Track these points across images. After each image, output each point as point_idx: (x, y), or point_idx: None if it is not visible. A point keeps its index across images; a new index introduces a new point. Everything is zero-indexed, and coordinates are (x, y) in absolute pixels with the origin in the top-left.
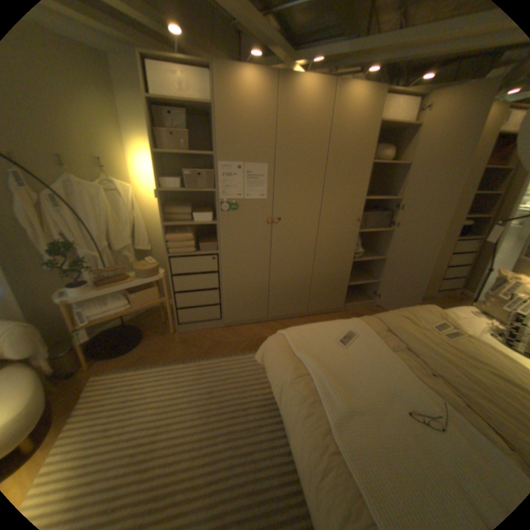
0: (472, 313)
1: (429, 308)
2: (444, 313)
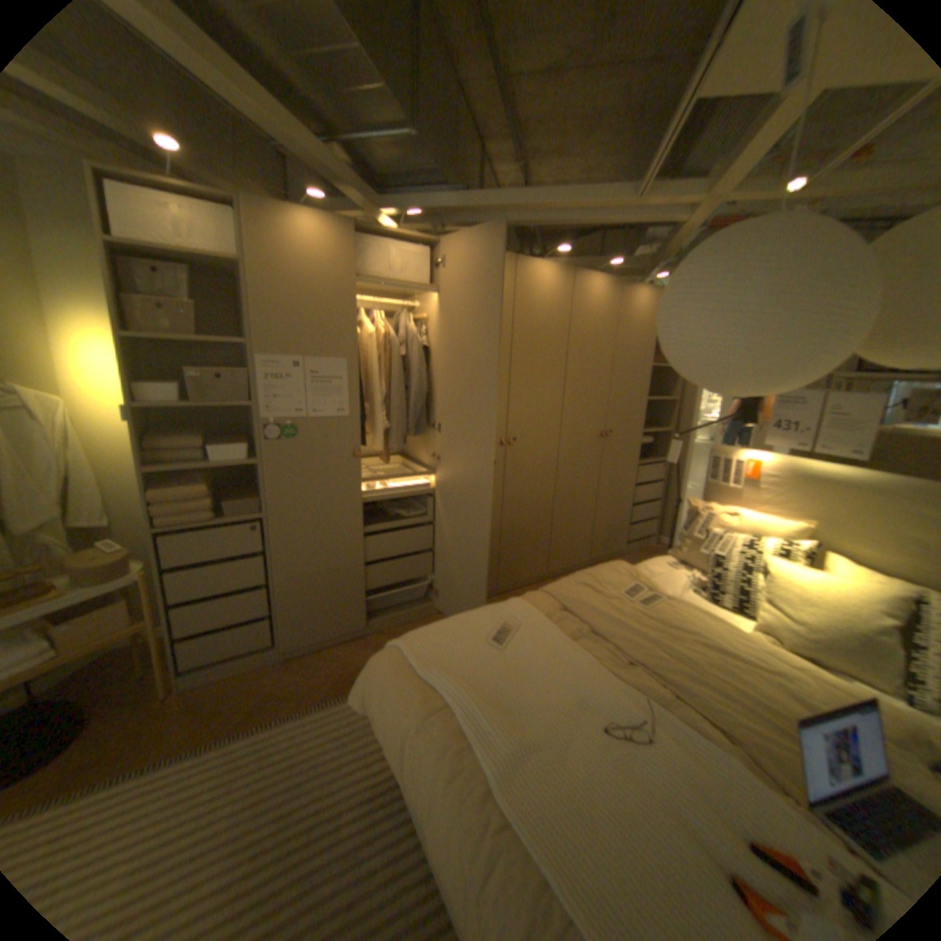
0: (668, 565)
1: (613, 566)
2: (634, 570)
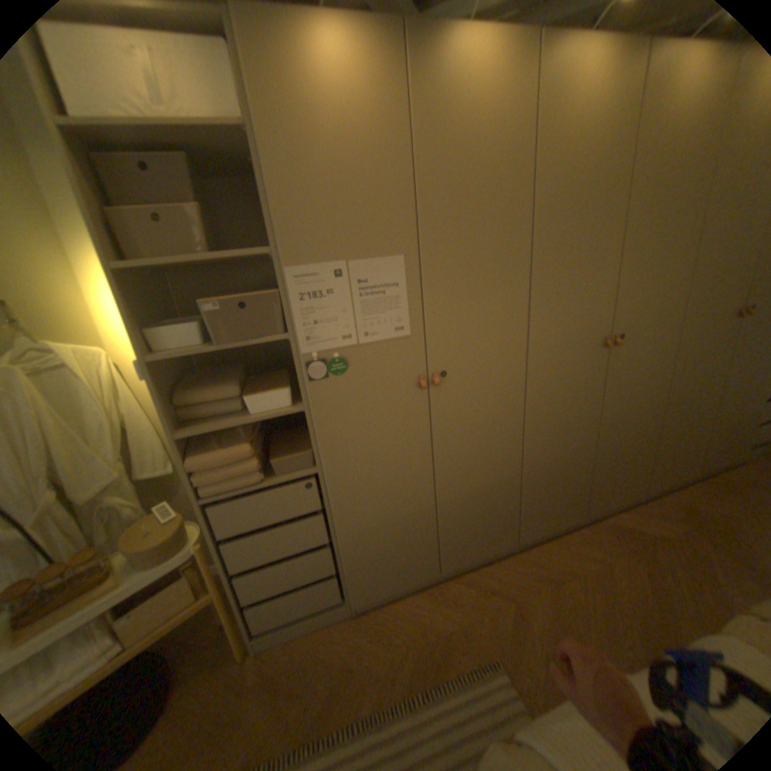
0: None
1: None
2: None
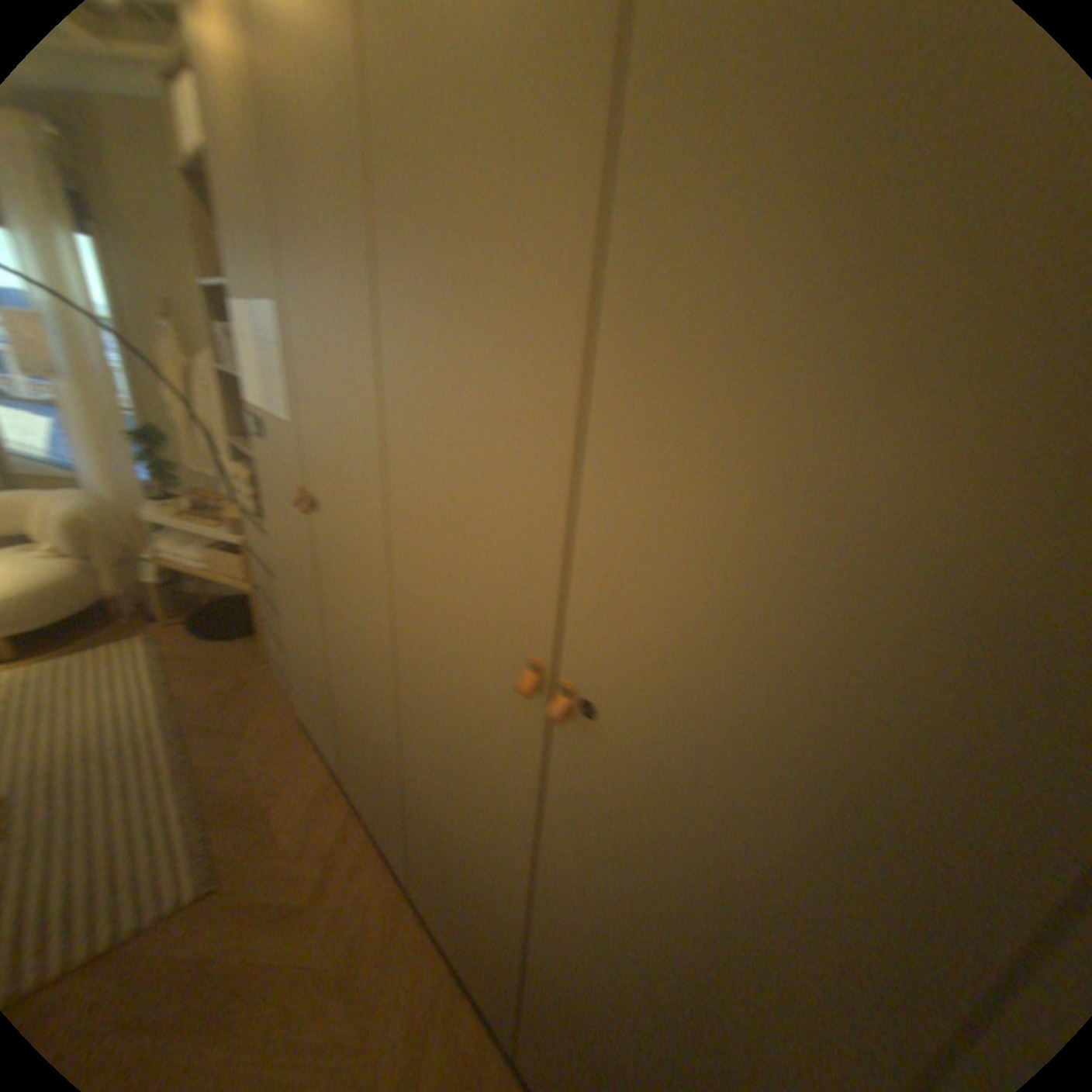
0: None
1: None
2: None
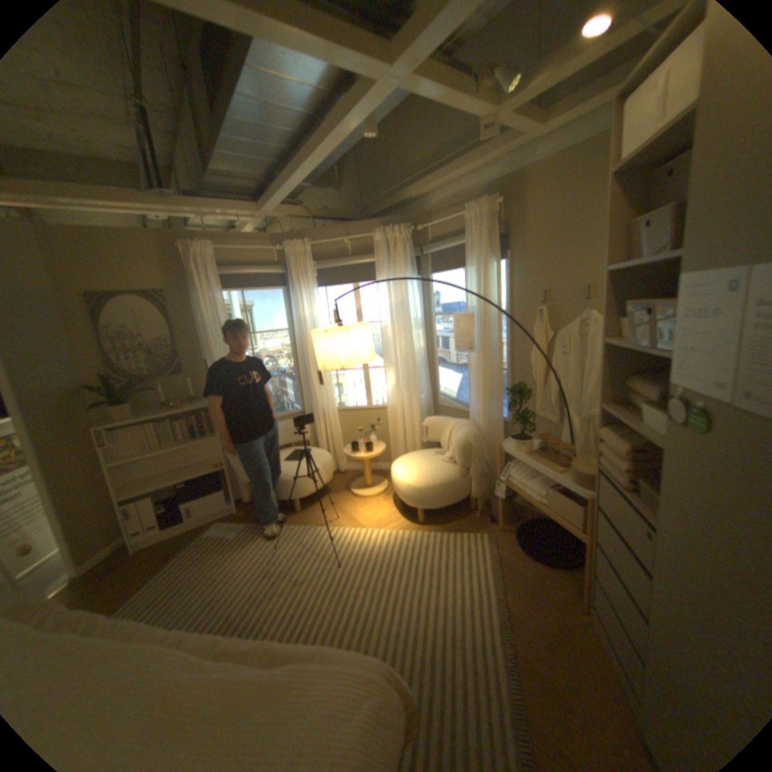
0: None
1: None
2: None
